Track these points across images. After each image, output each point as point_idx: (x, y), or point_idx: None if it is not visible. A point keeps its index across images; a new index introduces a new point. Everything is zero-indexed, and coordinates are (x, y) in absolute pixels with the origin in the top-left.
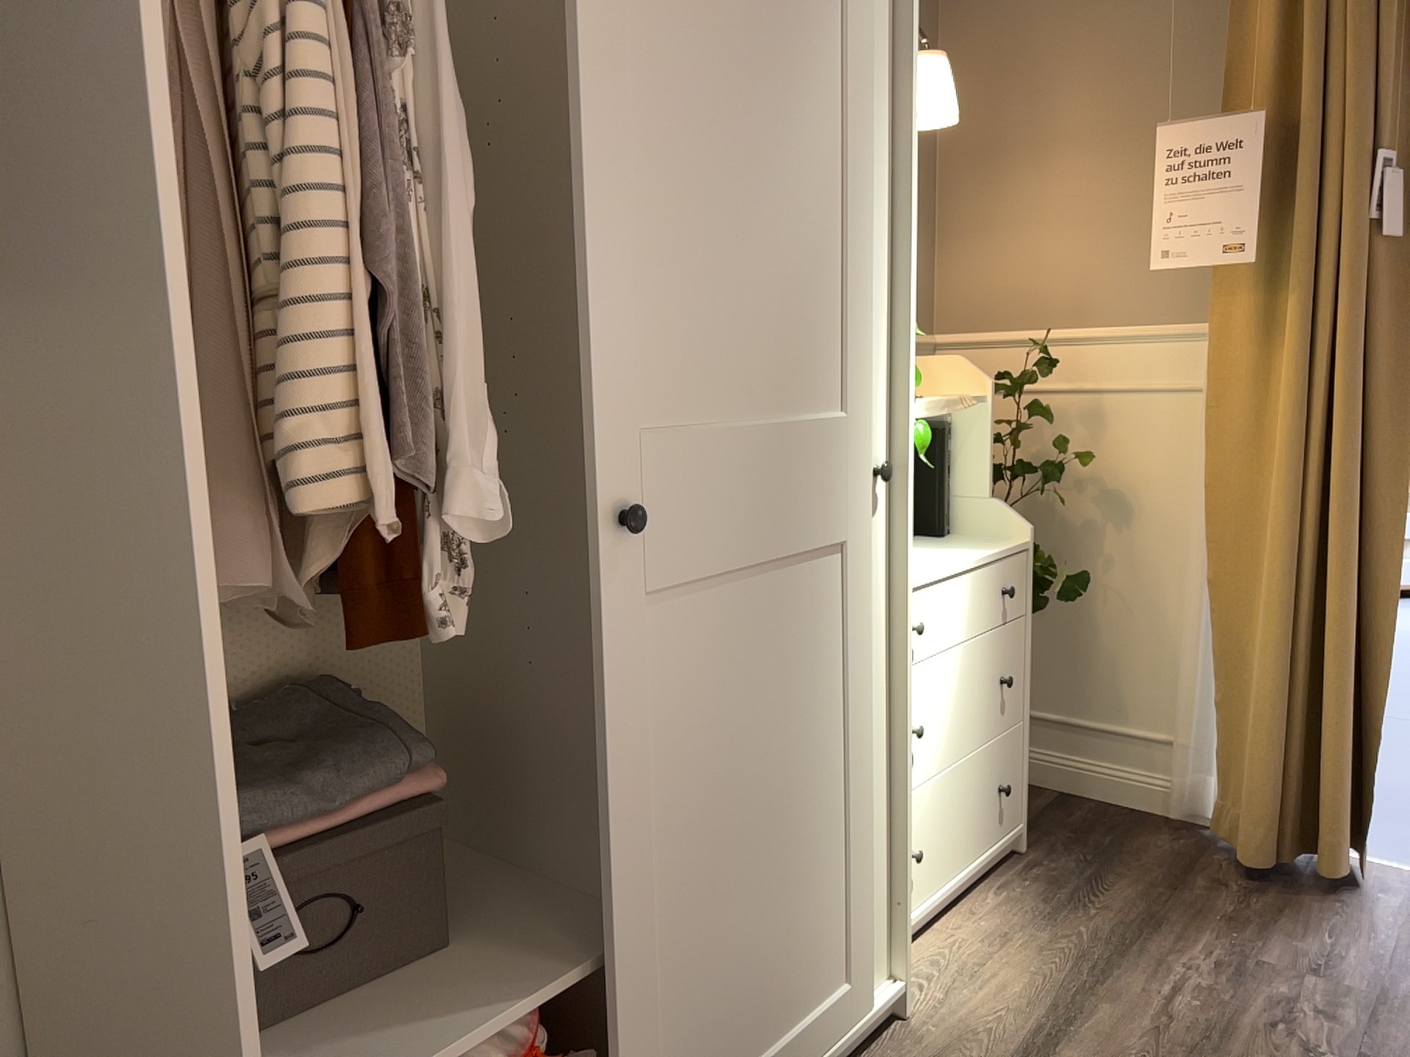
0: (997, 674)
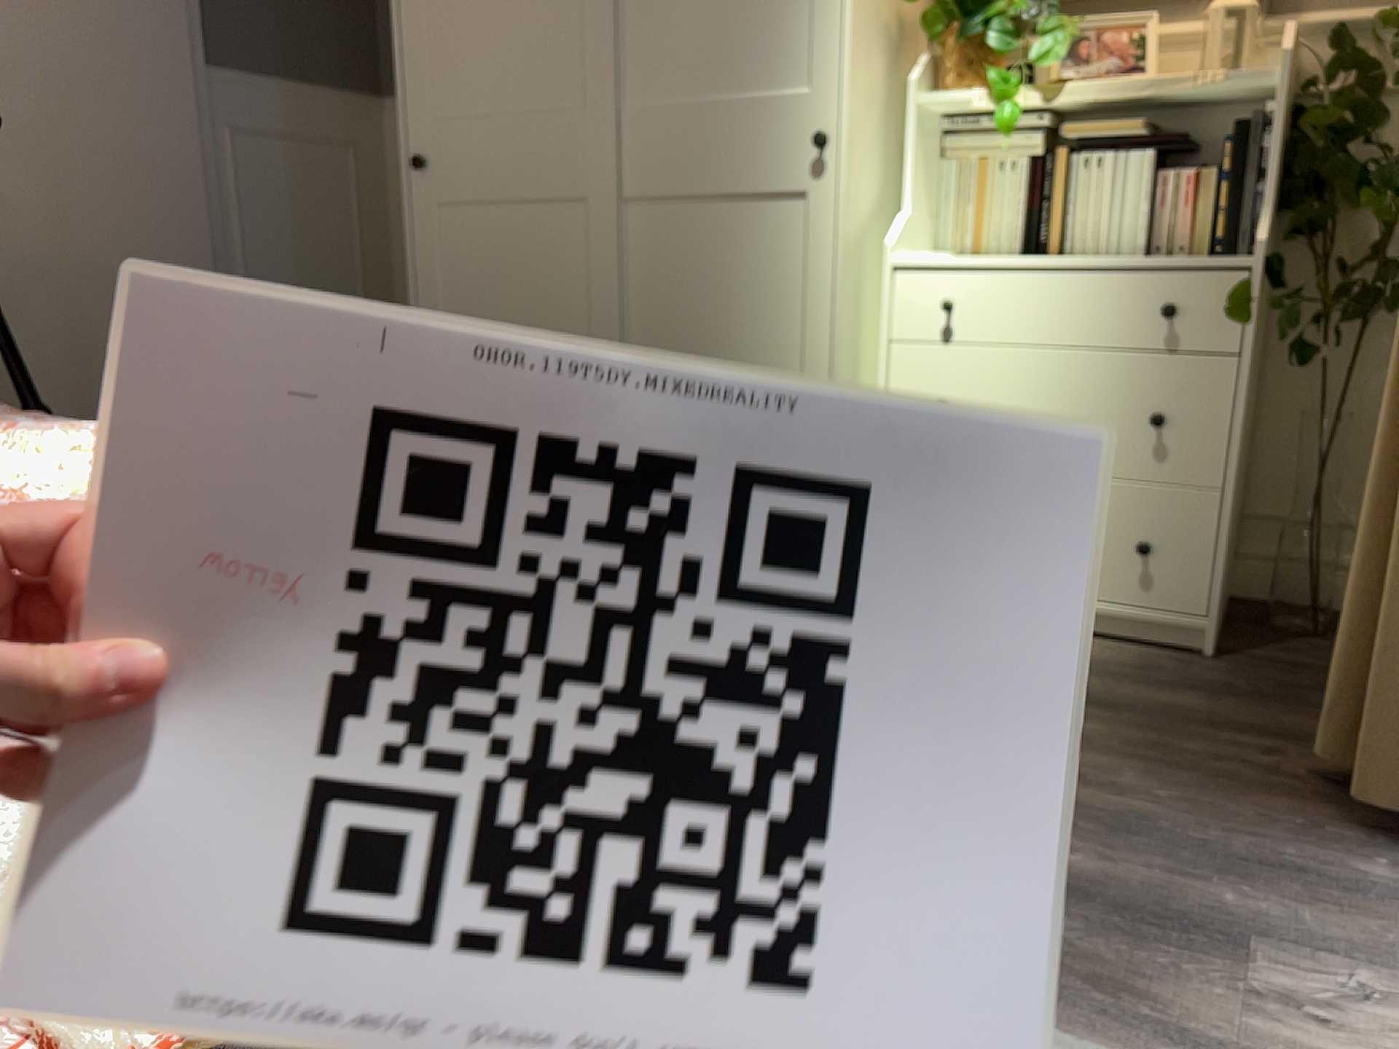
0: (1148, 407)
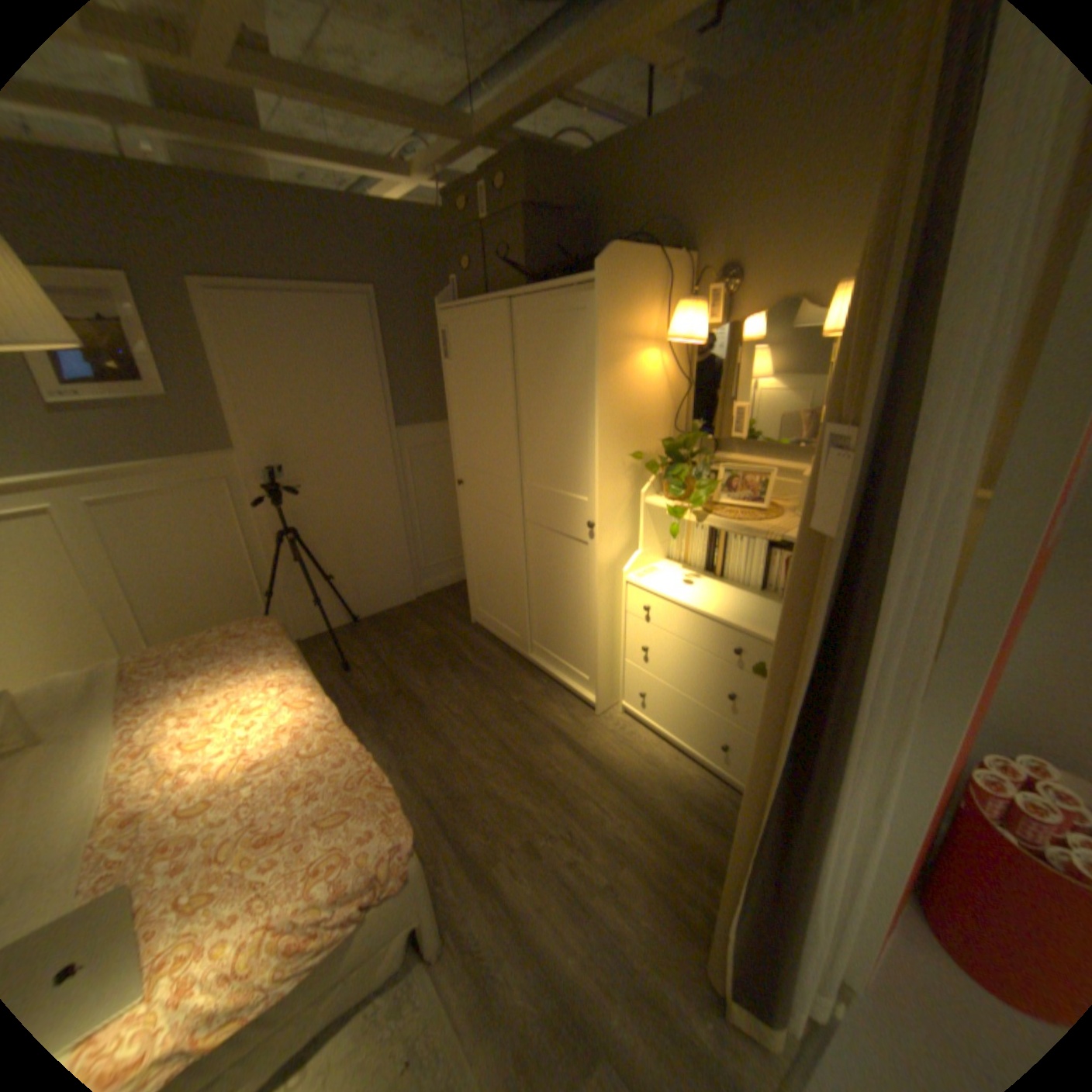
0: (726, 688)
